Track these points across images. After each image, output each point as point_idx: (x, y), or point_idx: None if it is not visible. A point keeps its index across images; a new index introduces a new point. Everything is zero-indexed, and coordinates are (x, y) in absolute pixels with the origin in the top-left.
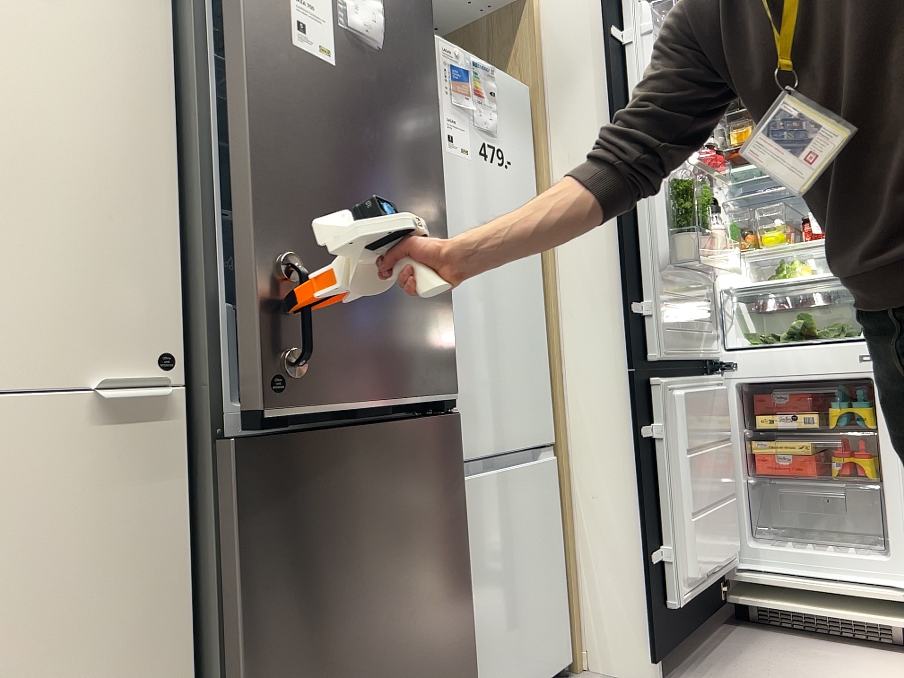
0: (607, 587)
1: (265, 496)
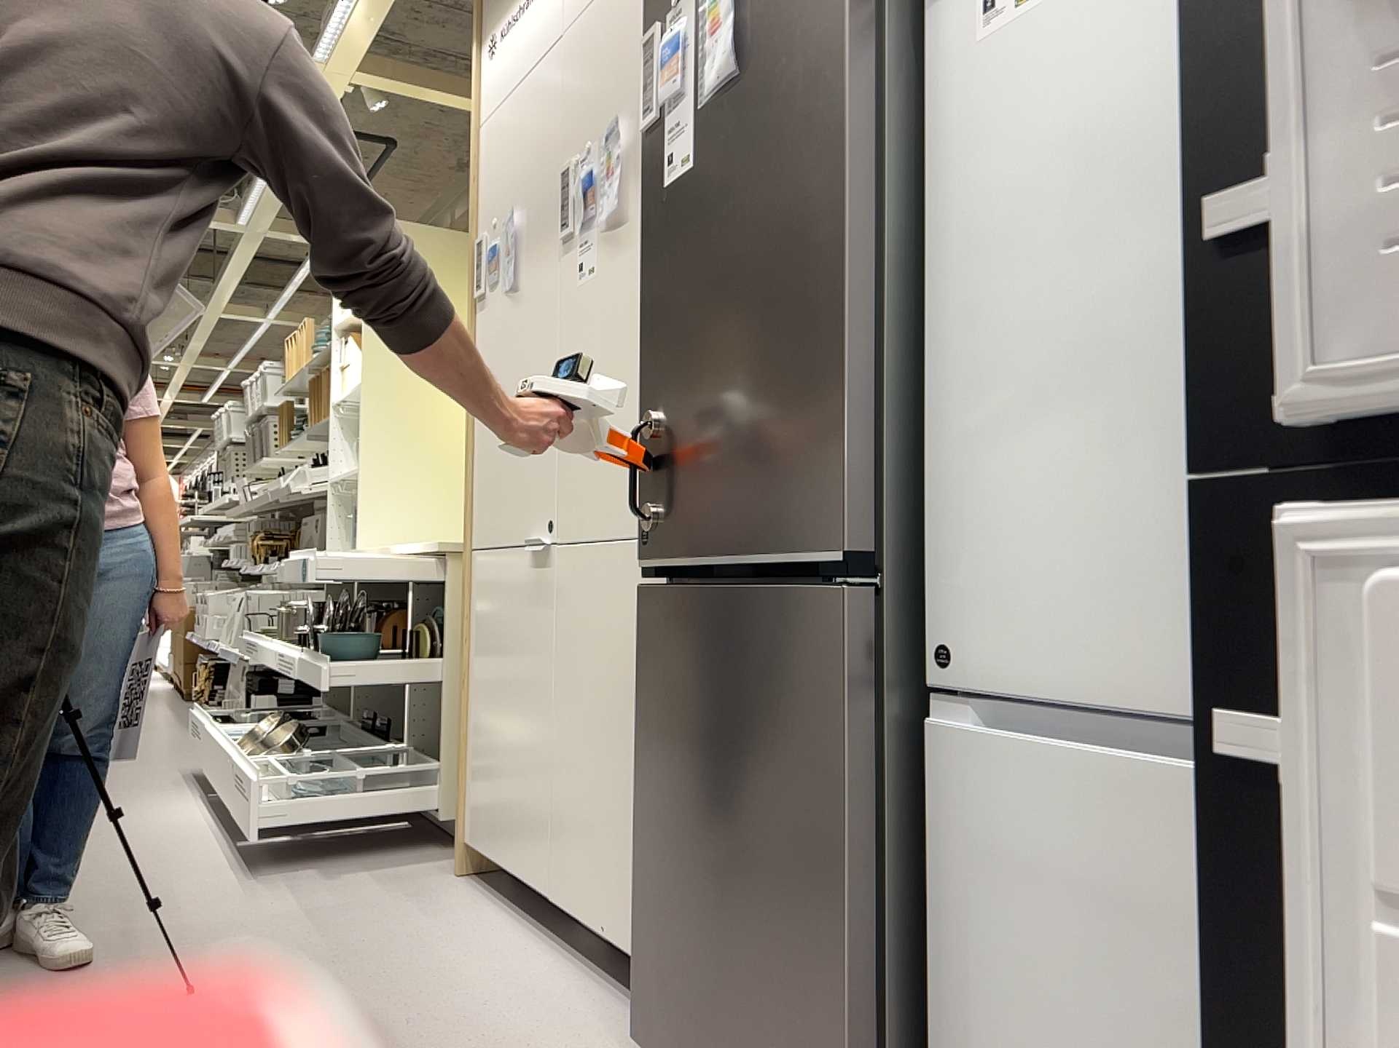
0: None
1: (651, 648)
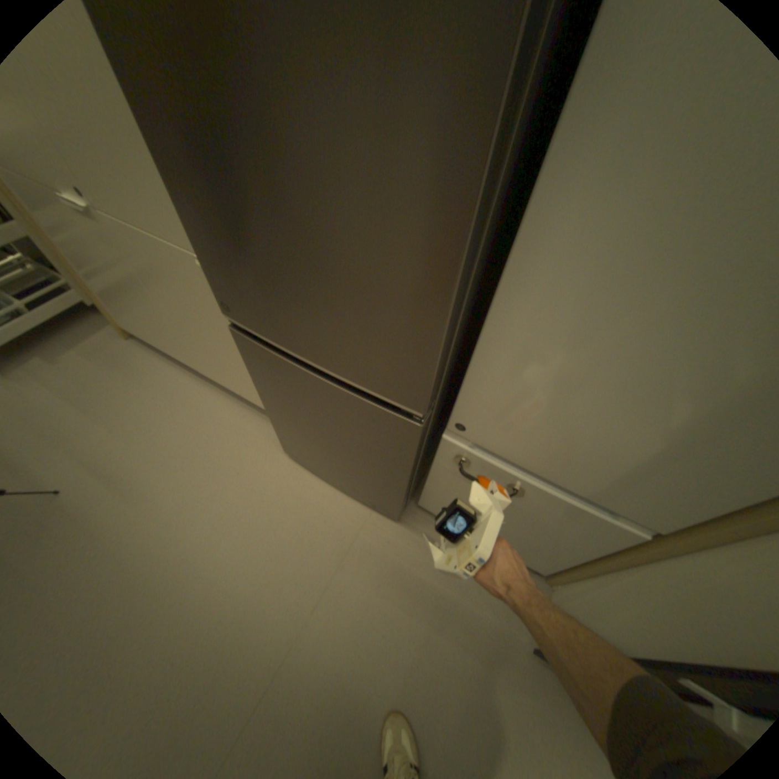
0: (584, 607)
1: (254, 358)
